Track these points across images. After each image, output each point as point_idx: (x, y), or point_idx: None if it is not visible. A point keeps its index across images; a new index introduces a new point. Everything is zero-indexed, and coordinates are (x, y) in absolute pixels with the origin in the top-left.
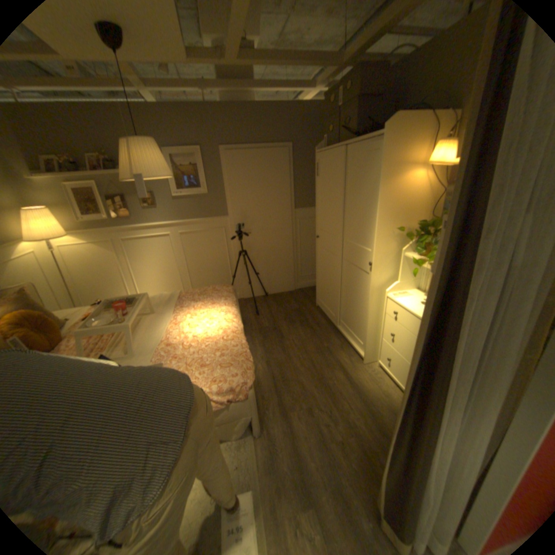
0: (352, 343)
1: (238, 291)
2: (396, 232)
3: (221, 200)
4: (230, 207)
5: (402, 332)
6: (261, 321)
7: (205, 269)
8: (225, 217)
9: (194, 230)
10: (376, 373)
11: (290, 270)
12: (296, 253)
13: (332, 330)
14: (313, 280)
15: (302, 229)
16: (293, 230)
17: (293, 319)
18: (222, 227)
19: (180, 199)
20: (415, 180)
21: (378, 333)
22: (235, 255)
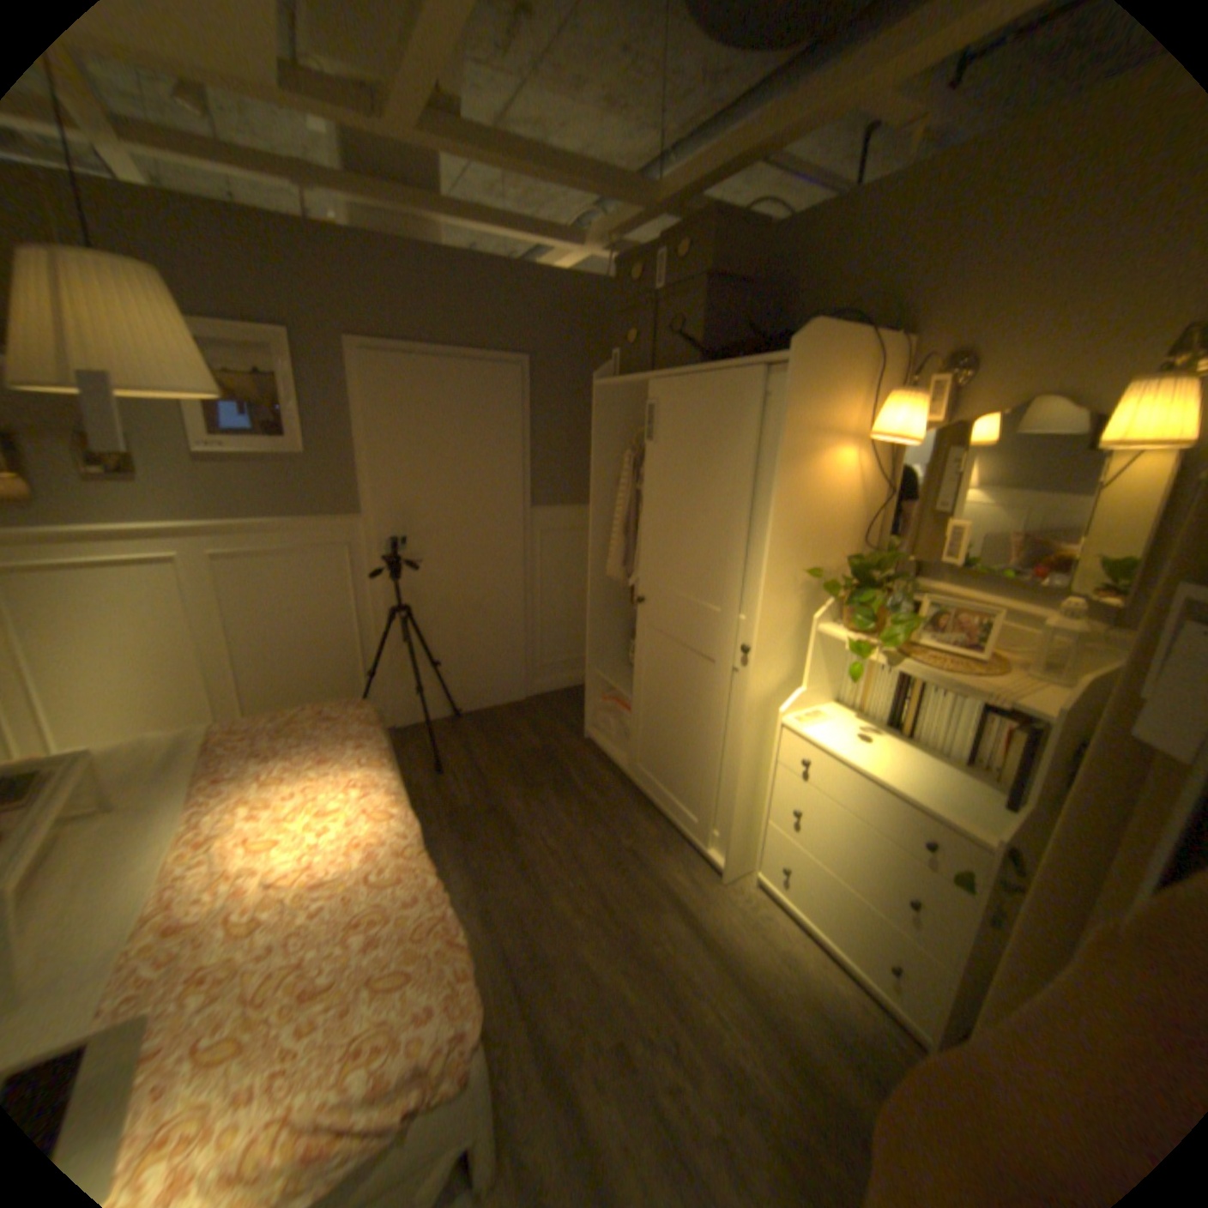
0: (692, 832)
1: (383, 709)
2: (801, 577)
3: (345, 472)
4: (370, 493)
5: (824, 808)
6: (453, 790)
7: (289, 653)
8: (355, 516)
9: (258, 548)
10: (756, 905)
11: (518, 651)
12: (534, 610)
13: (635, 800)
14: (571, 673)
15: (549, 553)
16: (529, 556)
17: (536, 778)
18: (343, 543)
19: (219, 461)
20: (840, 468)
21: (756, 806)
22: (377, 615)
